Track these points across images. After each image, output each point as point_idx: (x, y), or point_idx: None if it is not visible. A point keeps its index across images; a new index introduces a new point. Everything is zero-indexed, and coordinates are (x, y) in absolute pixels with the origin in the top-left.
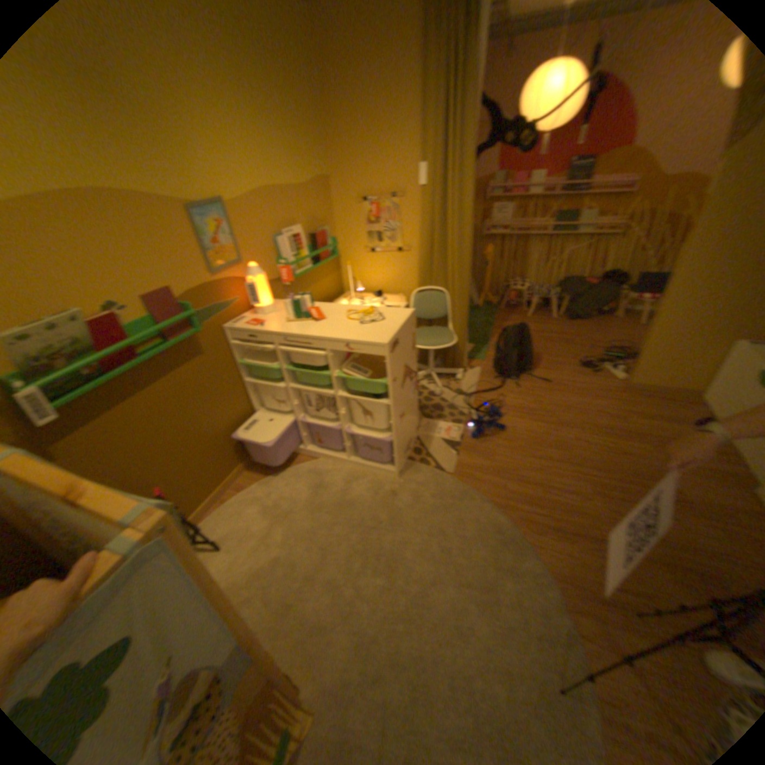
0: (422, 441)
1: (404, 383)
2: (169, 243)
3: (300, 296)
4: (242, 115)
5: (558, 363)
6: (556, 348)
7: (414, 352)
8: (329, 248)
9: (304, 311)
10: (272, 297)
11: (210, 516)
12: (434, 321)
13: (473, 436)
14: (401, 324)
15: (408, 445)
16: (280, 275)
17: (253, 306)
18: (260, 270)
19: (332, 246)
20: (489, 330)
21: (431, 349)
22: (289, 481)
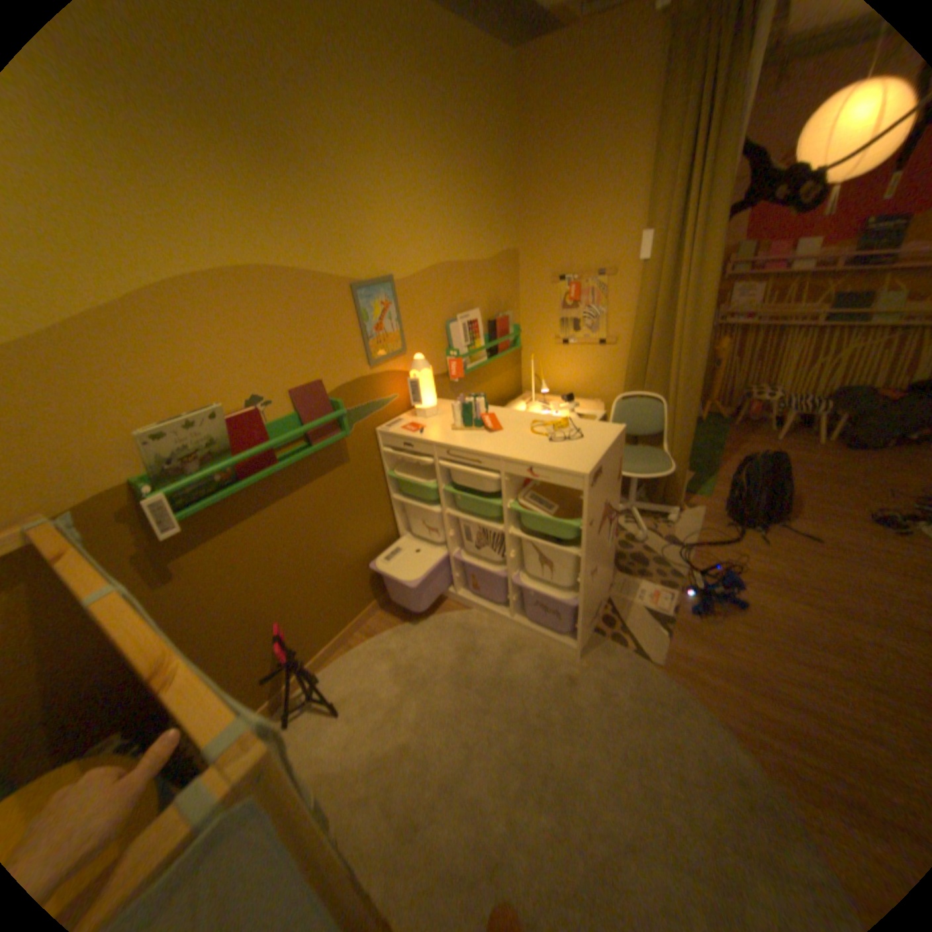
0: (616, 607)
1: (602, 526)
2: (326, 329)
3: (471, 398)
4: (425, 180)
5: (833, 514)
6: (829, 489)
7: (618, 483)
8: (509, 337)
9: (474, 418)
10: (435, 397)
11: (330, 666)
12: (643, 439)
13: (695, 612)
14: (606, 445)
15: (596, 612)
16: (446, 370)
17: (410, 407)
18: (426, 363)
19: (513, 336)
20: (717, 455)
21: (638, 478)
22: (430, 636)
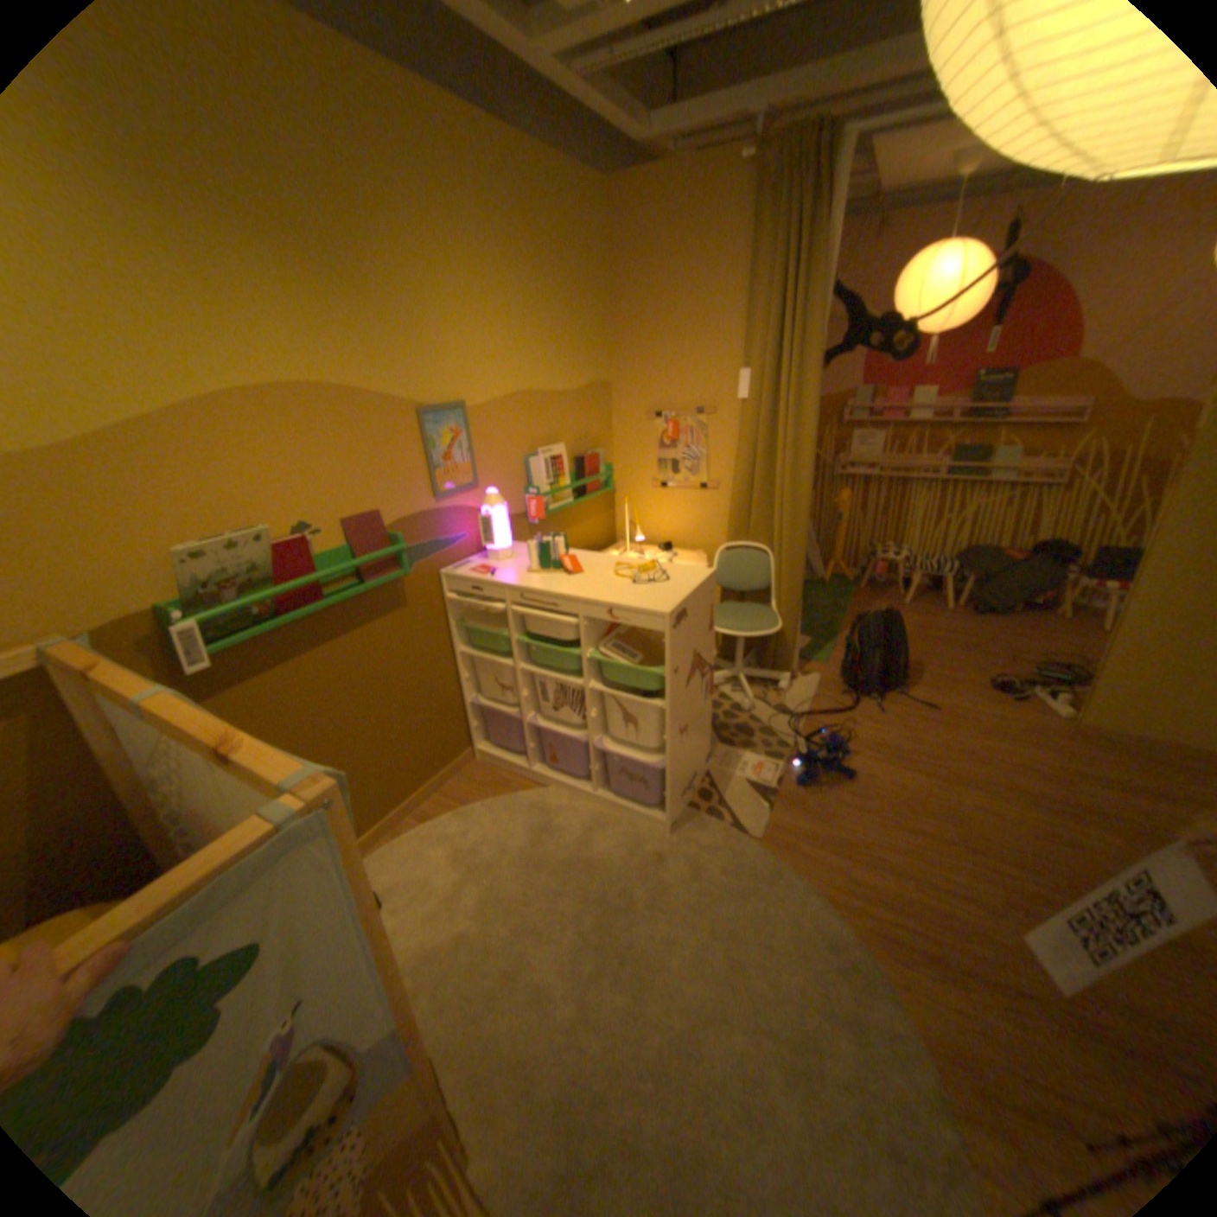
0: (713, 780)
1: (690, 679)
2: (386, 454)
3: (549, 537)
4: (503, 304)
5: (953, 680)
6: (951, 656)
7: (709, 633)
8: (599, 477)
9: (552, 559)
10: (509, 538)
11: (373, 855)
12: (747, 595)
13: (799, 783)
14: (691, 587)
15: (690, 783)
16: (524, 509)
17: (481, 549)
18: (499, 498)
19: (603, 476)
20: (838, 619)
21: (739, 636)
22: (497, 817)
